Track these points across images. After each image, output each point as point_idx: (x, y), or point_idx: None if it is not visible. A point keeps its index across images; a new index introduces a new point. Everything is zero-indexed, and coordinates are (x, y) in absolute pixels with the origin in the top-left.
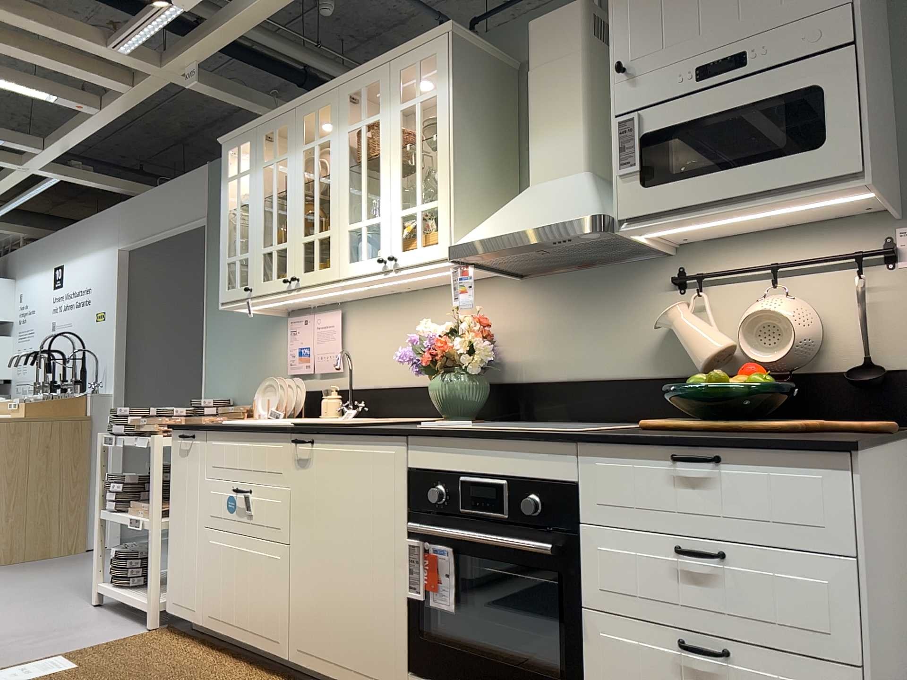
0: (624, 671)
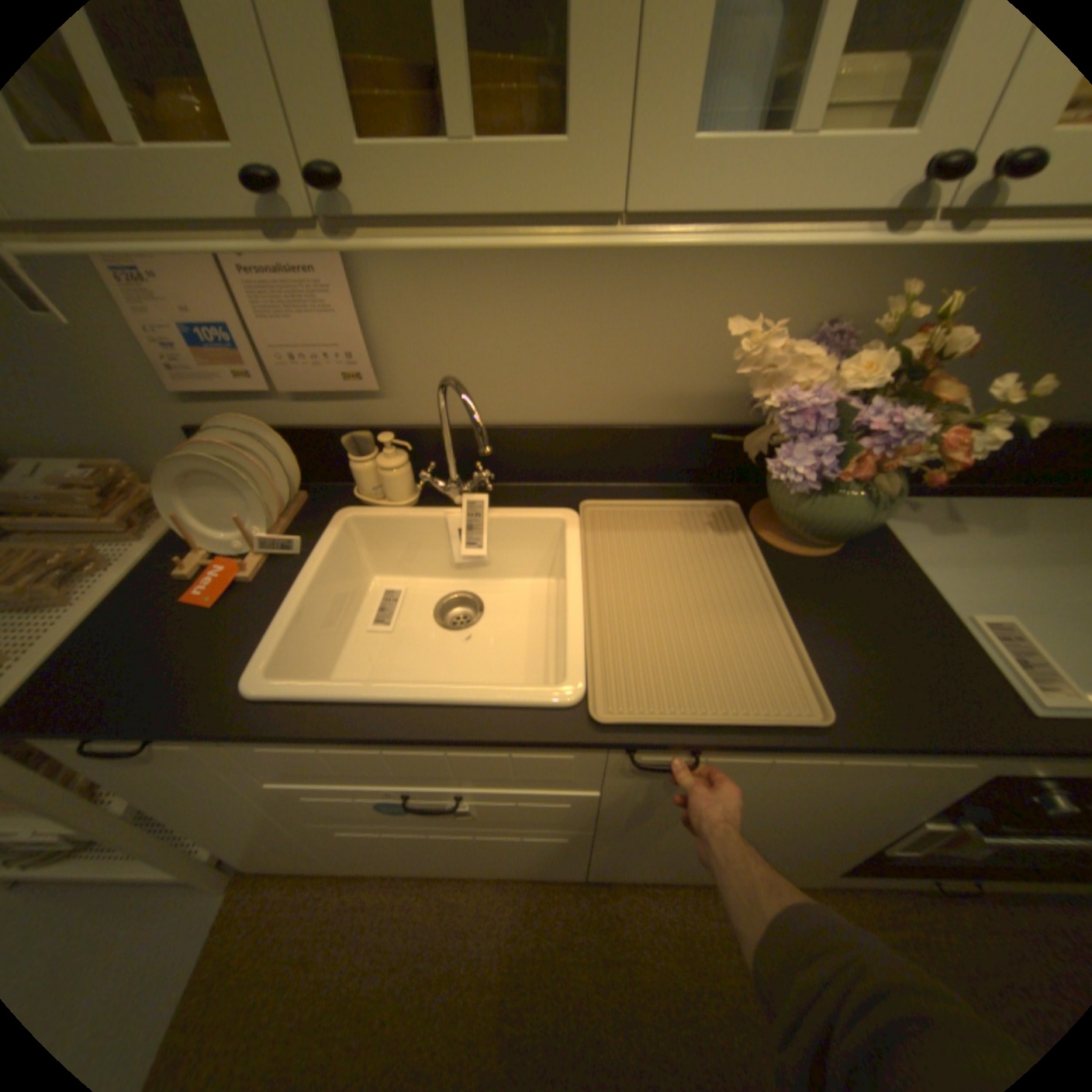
0: None
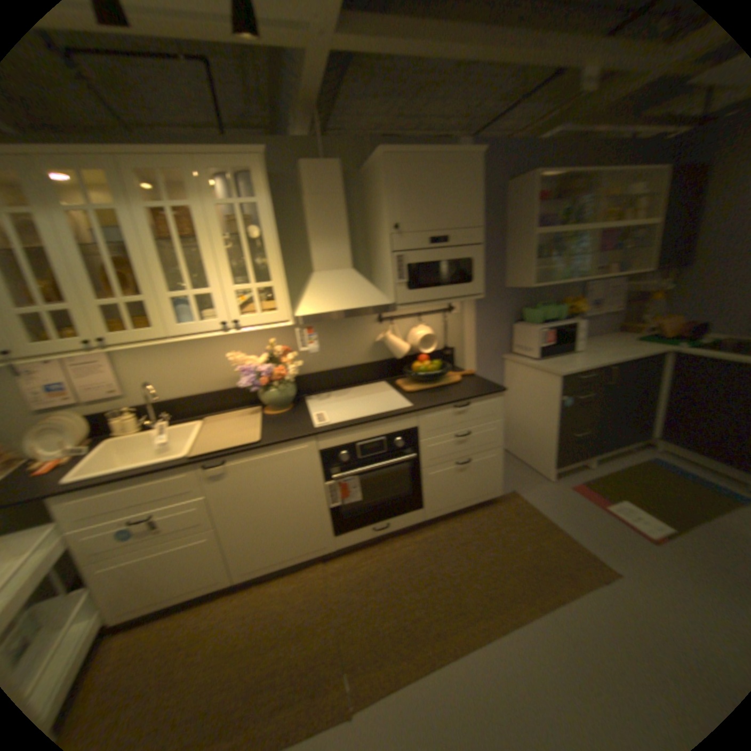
0: (439, 481)
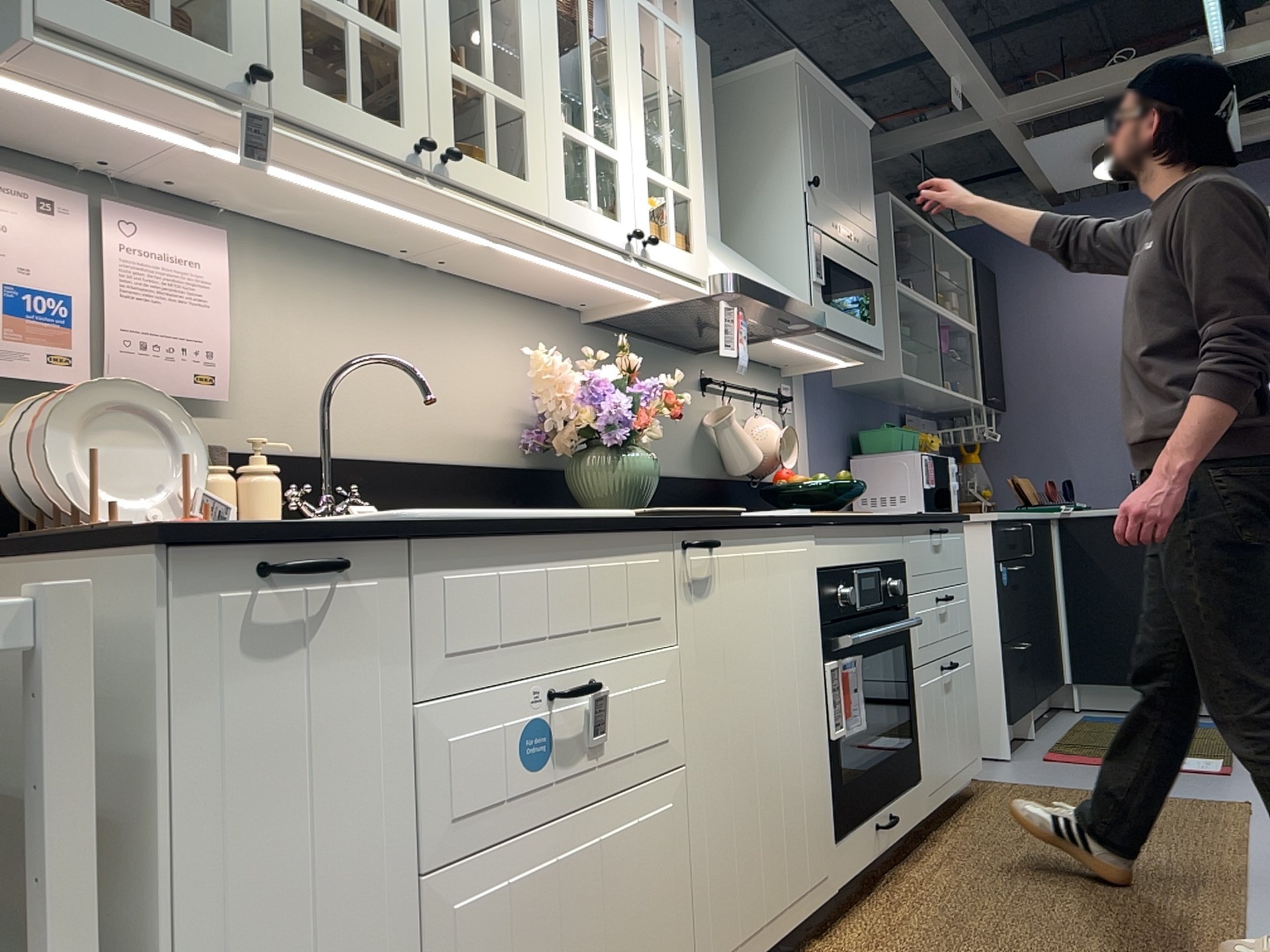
0: (930, 706)
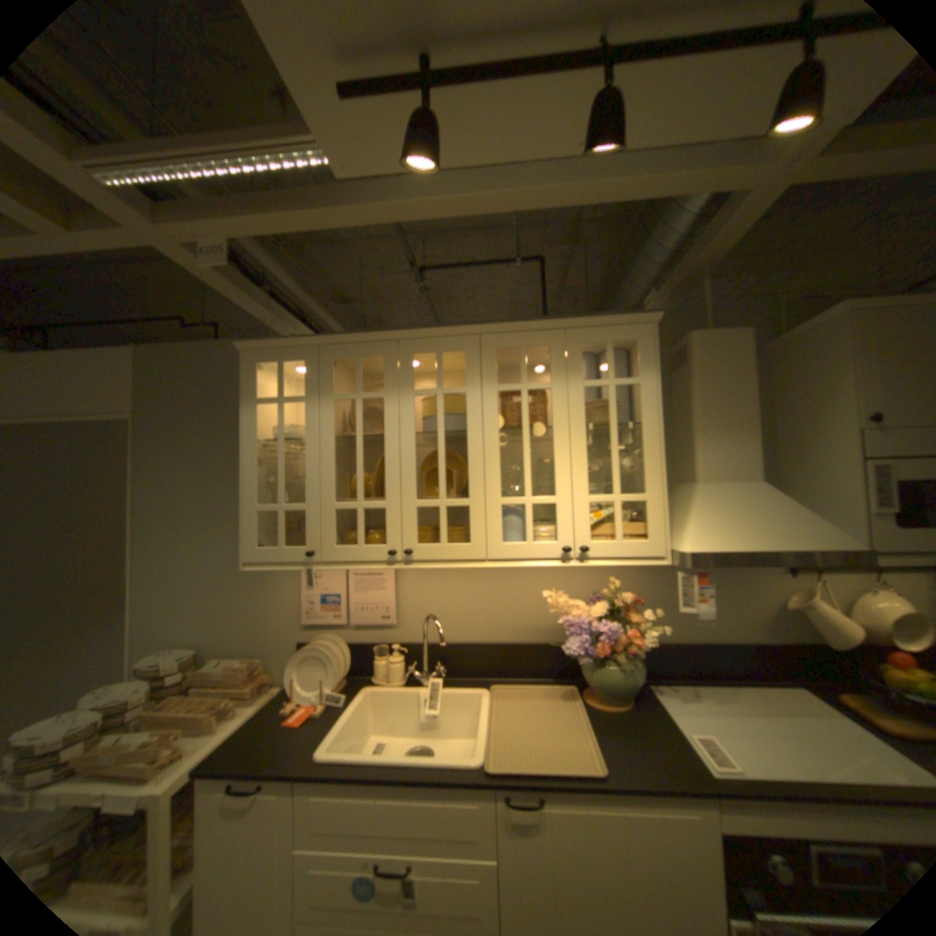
0: None
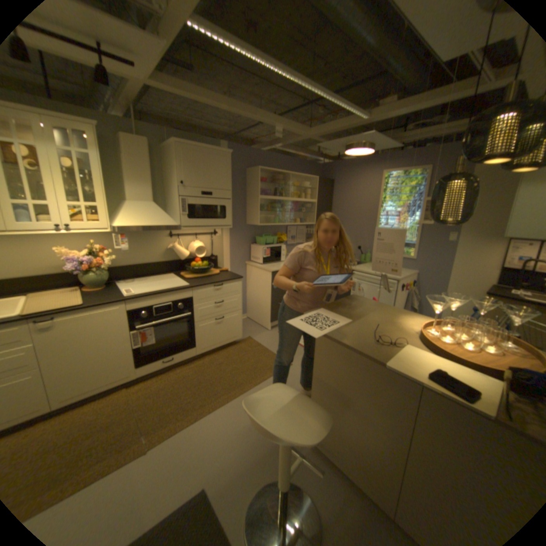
0: (205, 330)
